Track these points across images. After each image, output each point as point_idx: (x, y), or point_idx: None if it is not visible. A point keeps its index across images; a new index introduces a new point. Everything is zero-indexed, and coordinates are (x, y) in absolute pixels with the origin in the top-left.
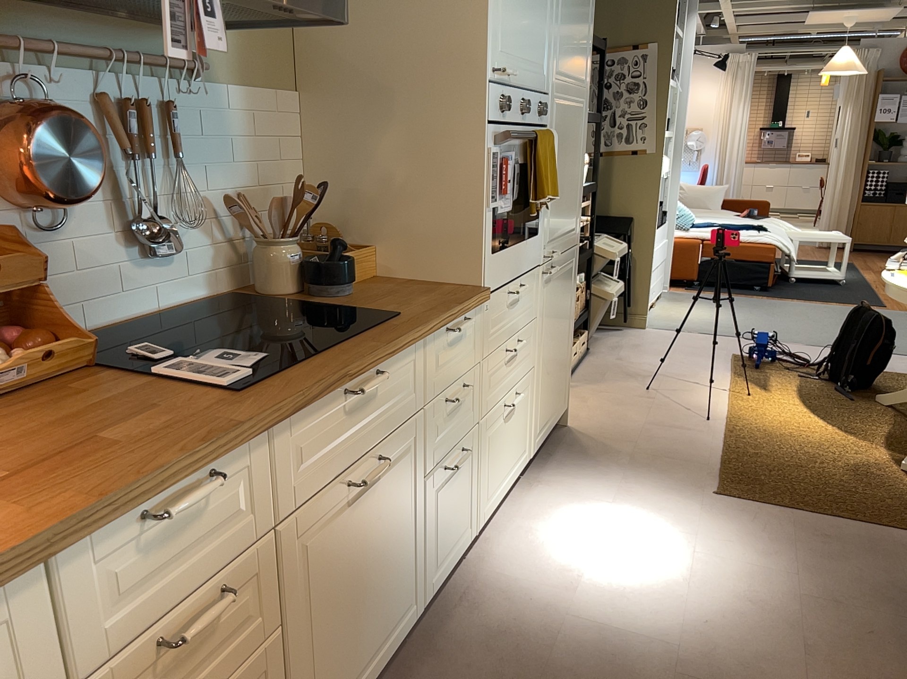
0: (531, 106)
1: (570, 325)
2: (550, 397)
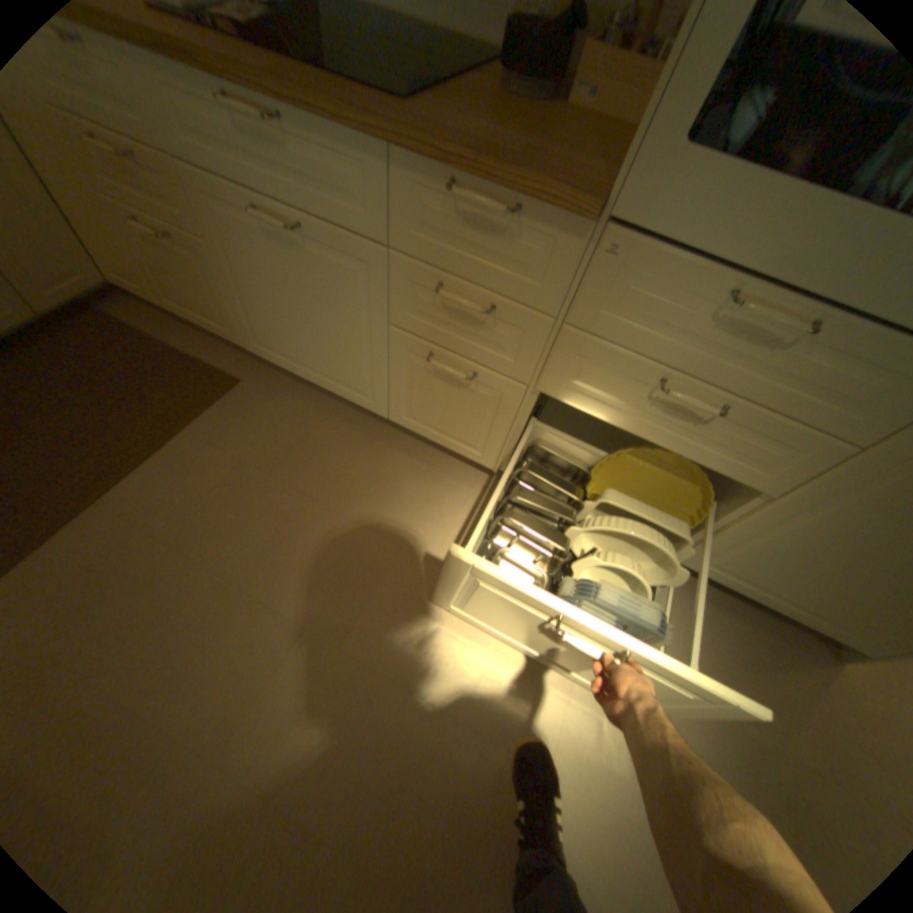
0: None
1: None
2: (803, 582)
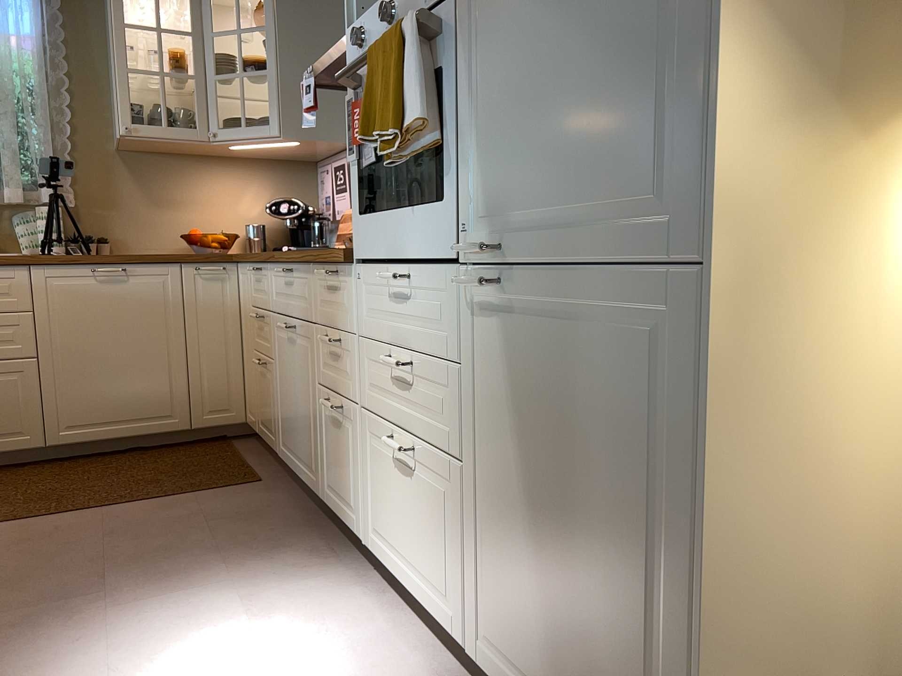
0: (388, 5)
1: (676, 565)
2: (540, 638)
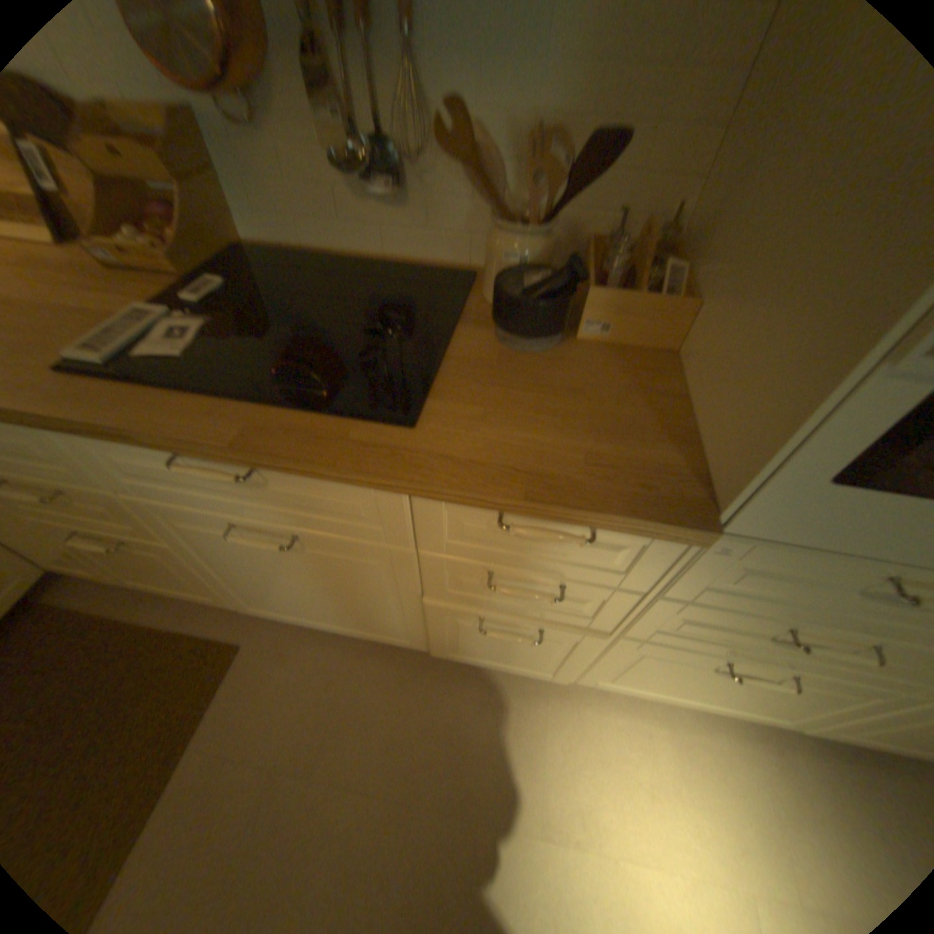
0: None
1: None
2: None
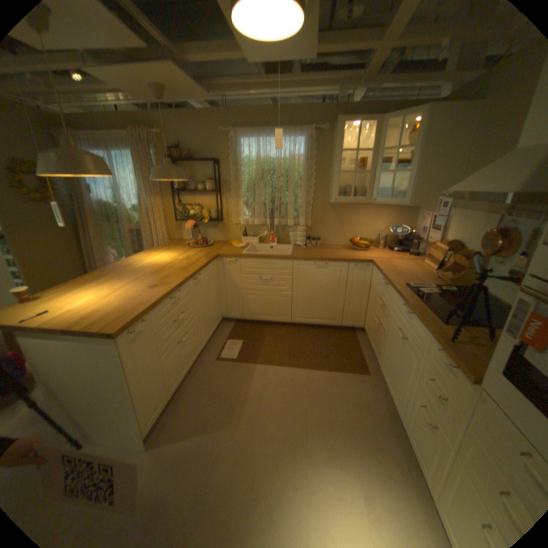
0: None
1: None
2: None
